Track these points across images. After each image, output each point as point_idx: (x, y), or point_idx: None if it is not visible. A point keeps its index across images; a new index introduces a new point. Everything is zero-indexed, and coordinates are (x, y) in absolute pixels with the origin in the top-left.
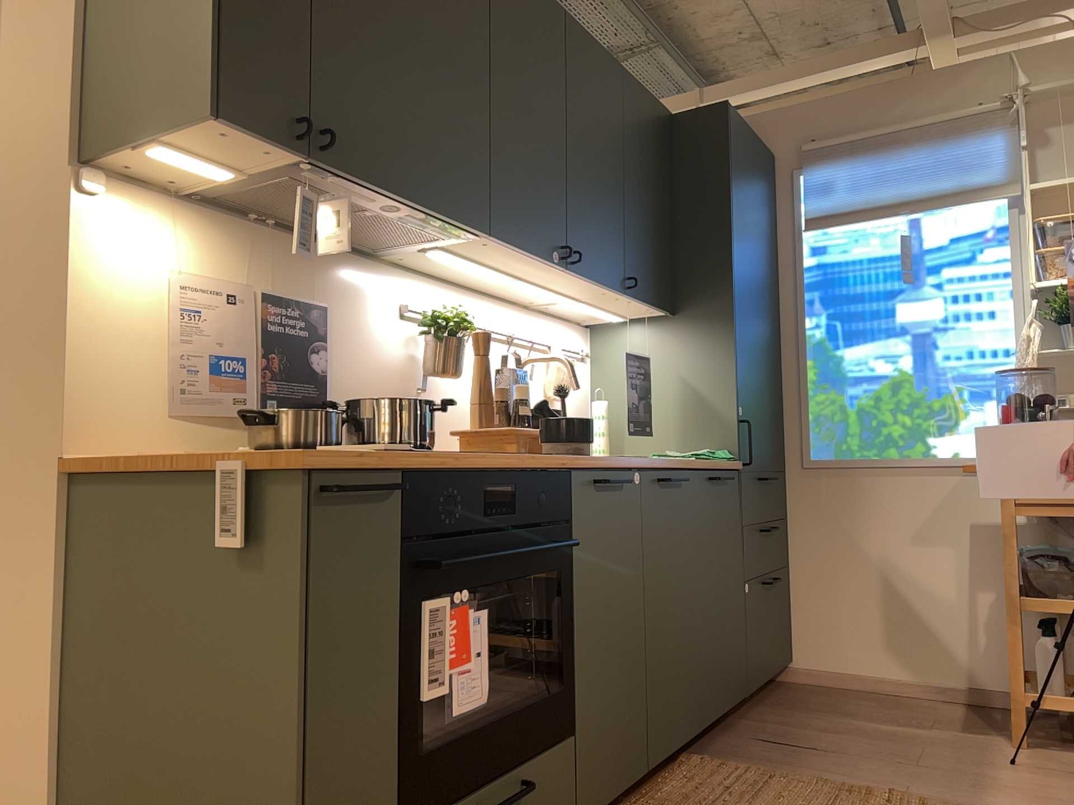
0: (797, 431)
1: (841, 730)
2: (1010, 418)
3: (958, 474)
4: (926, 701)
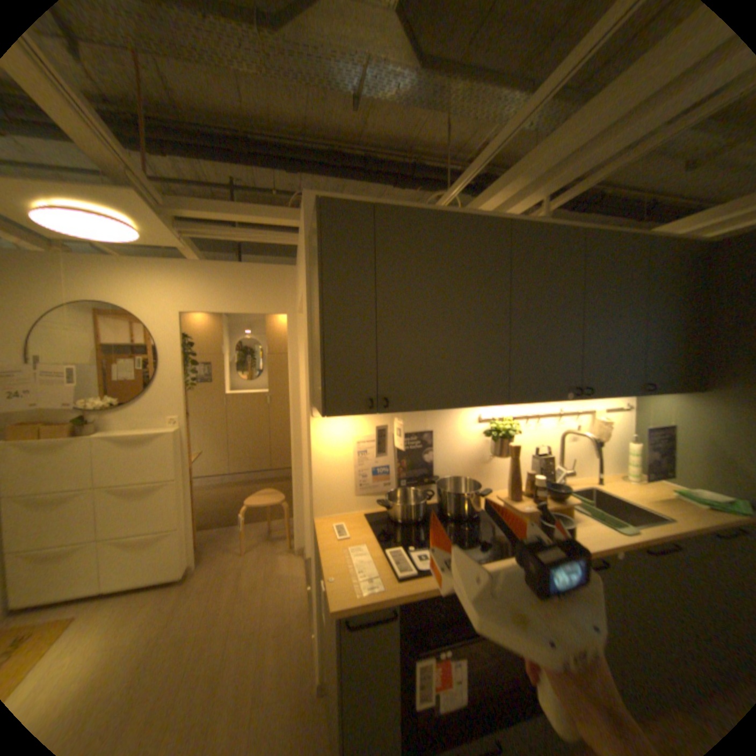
0: None
1: None
2: None
3: None
4: None
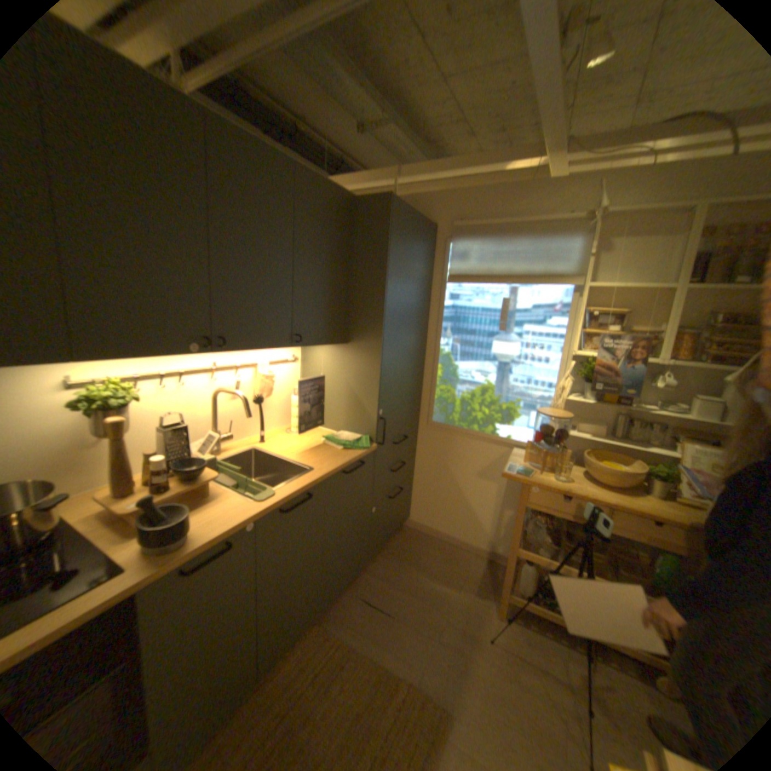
0: (428, 404)
1: (412, 590)
2: (540, 441)
3: (508, 448)
4: (468, 556)
